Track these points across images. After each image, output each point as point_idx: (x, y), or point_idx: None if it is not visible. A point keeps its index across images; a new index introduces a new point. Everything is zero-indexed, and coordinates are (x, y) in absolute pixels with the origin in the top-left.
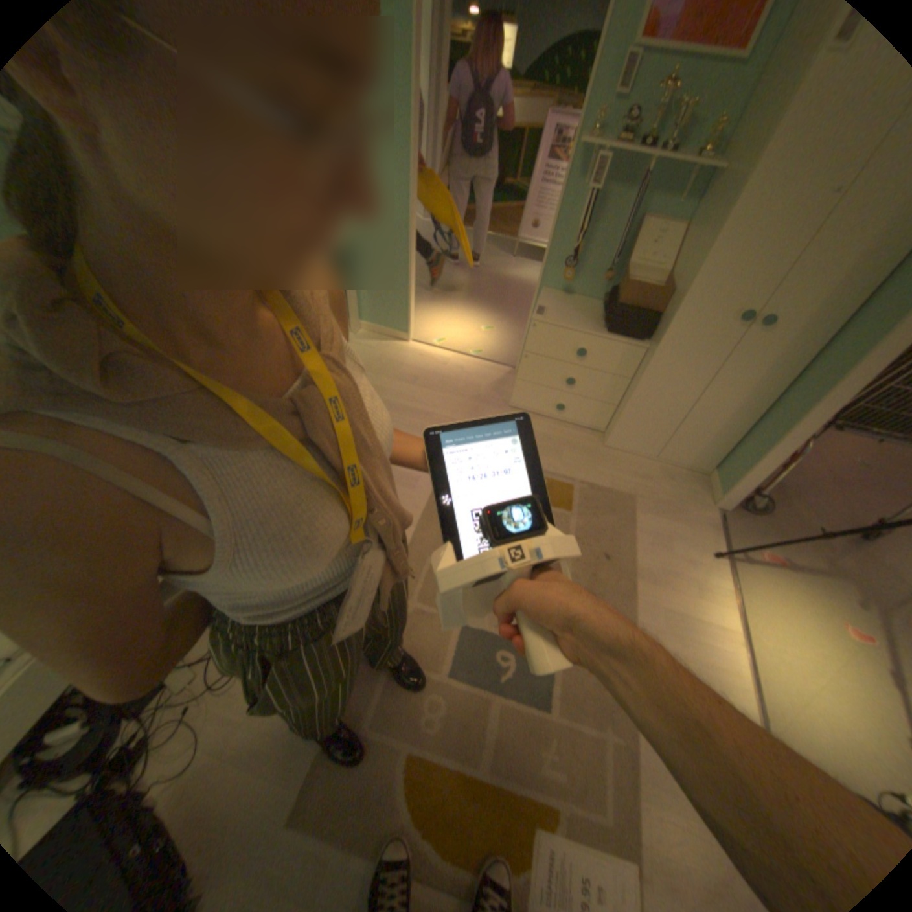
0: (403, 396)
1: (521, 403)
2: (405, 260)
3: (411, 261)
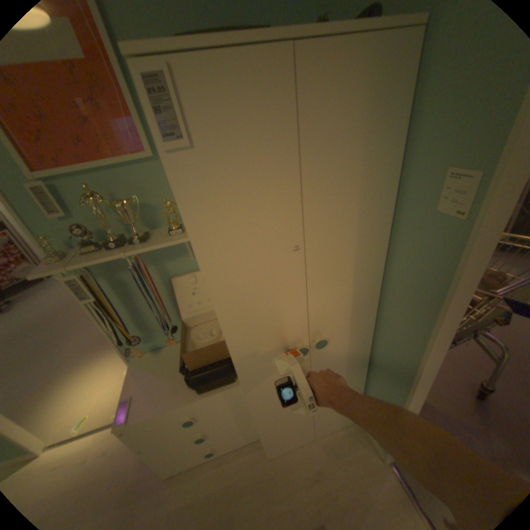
0: None
1: (172, 471)
2: None
3: None
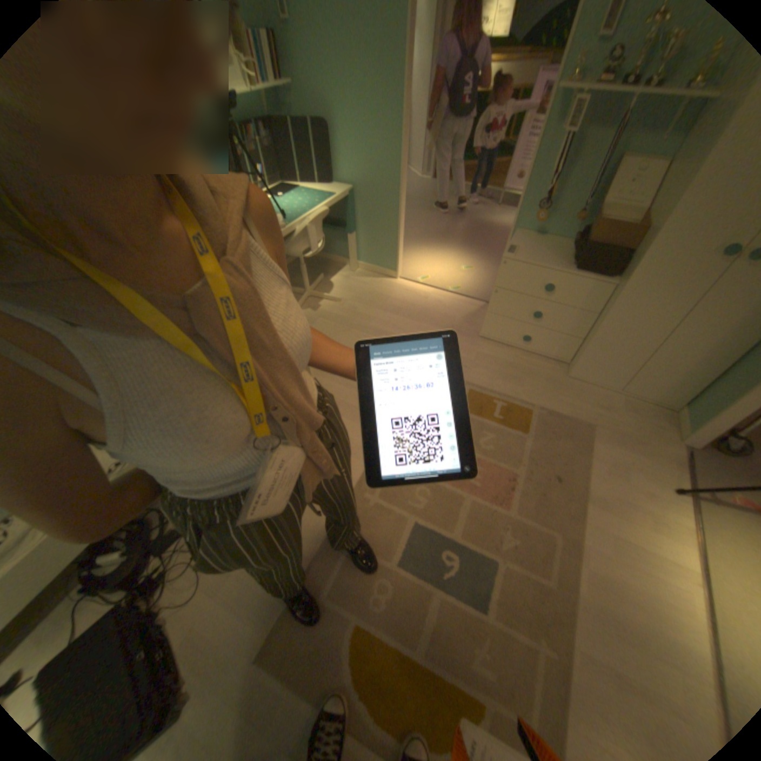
0: (387, 324)
1: (491, 333)
2: (396, 208)
3: (400, 209)
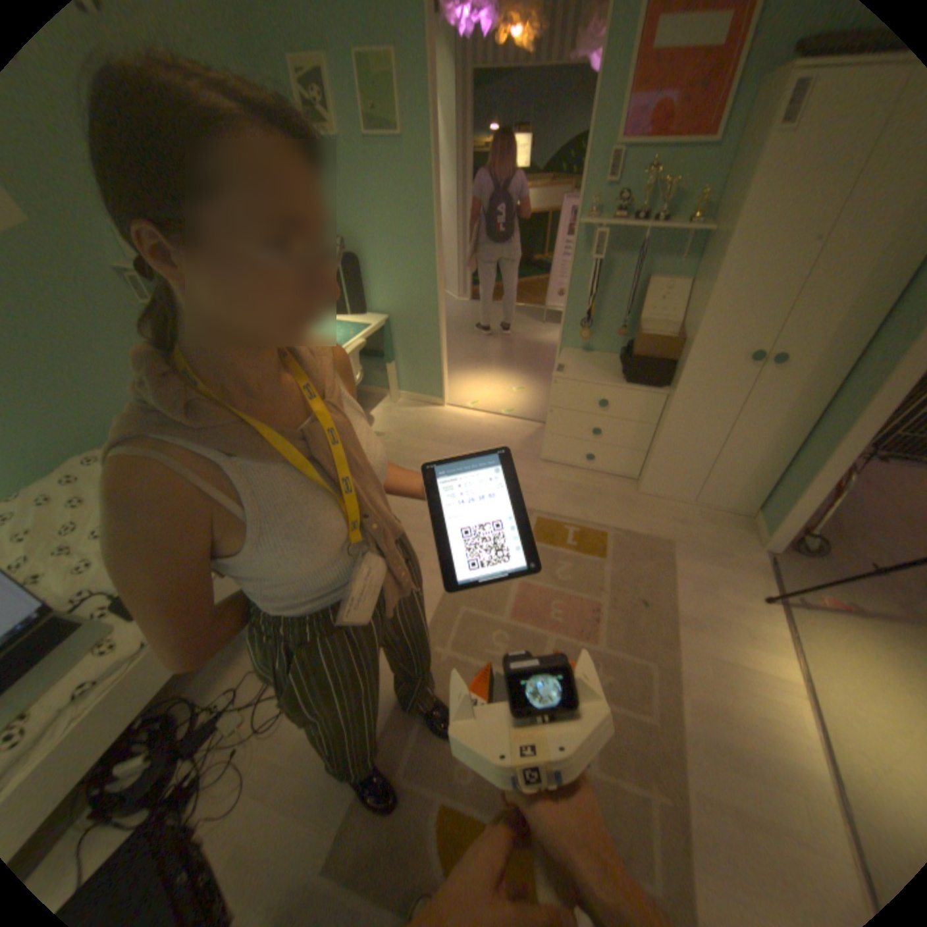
0: (439, 455)
1: (552, 455)
2: (436, 335)
3: (441, 335)
